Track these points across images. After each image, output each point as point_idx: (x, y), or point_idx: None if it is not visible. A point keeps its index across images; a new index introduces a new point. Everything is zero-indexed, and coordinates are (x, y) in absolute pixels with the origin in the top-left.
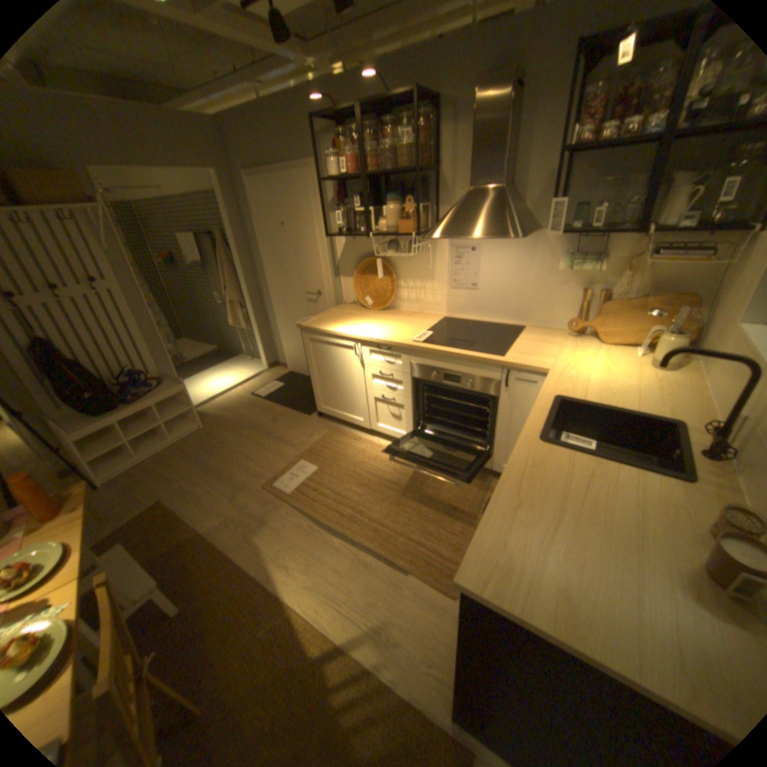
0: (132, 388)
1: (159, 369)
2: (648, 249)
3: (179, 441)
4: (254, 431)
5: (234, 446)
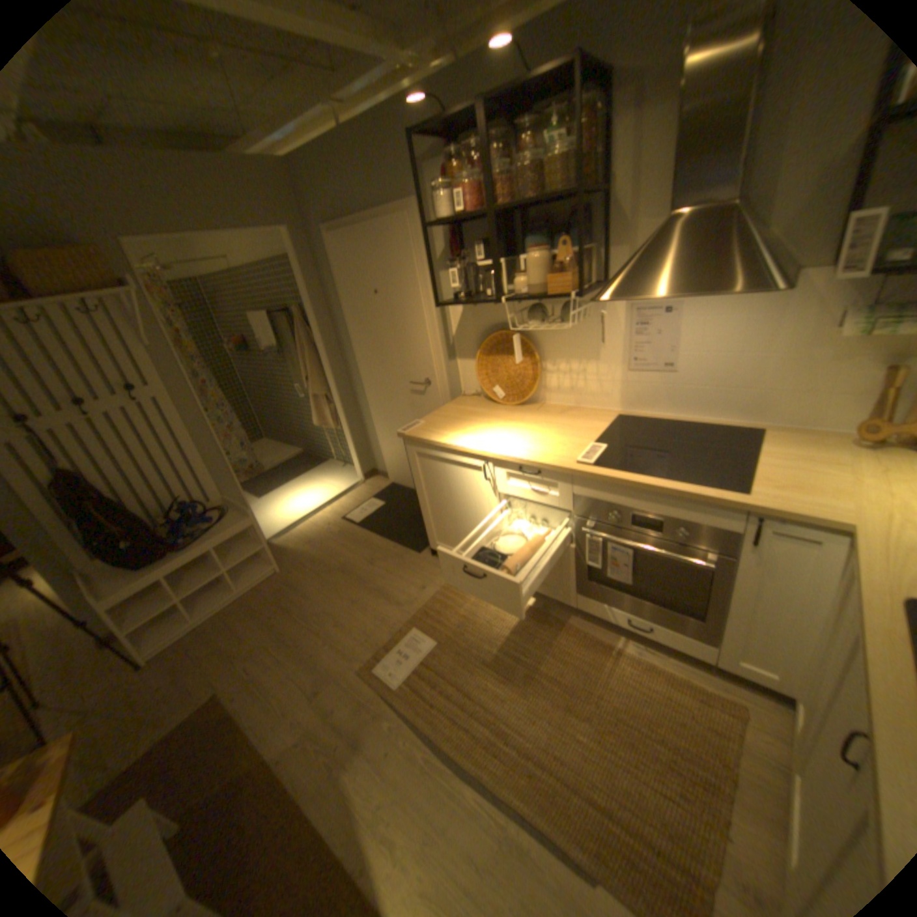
0: (188, 524)
1: (223, 494)
2: None
3: (249, 593)
4: (346, 577)
5: (319, 602)
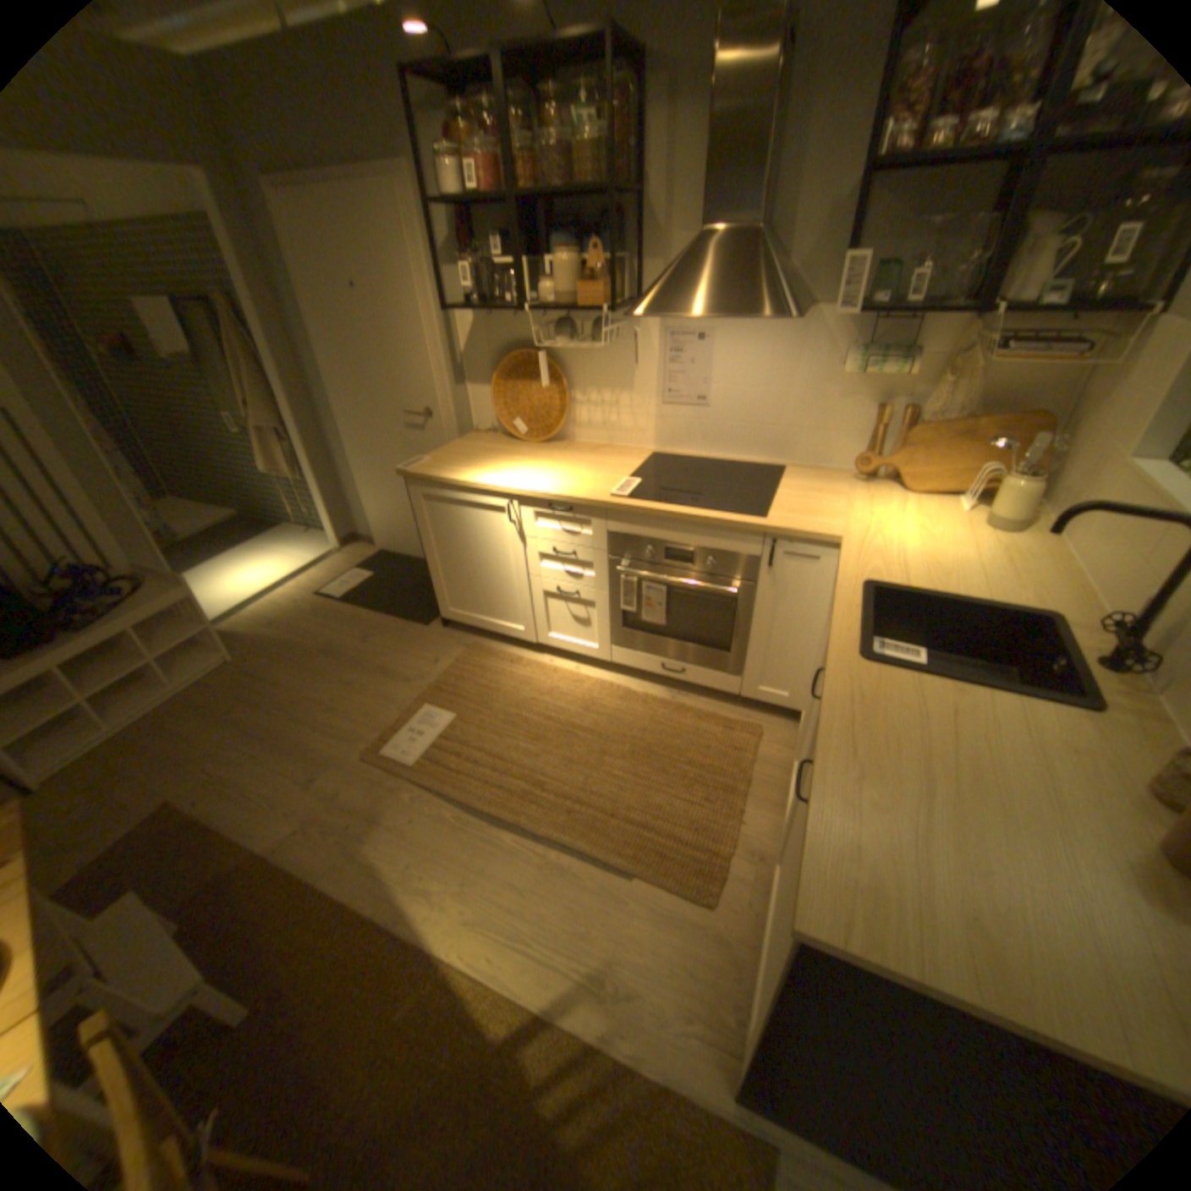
0: (81, 599)
1: (133, 559)
2: (983, 340)
3: (190, 689)
4: (332, 659)
5: (298, 689)
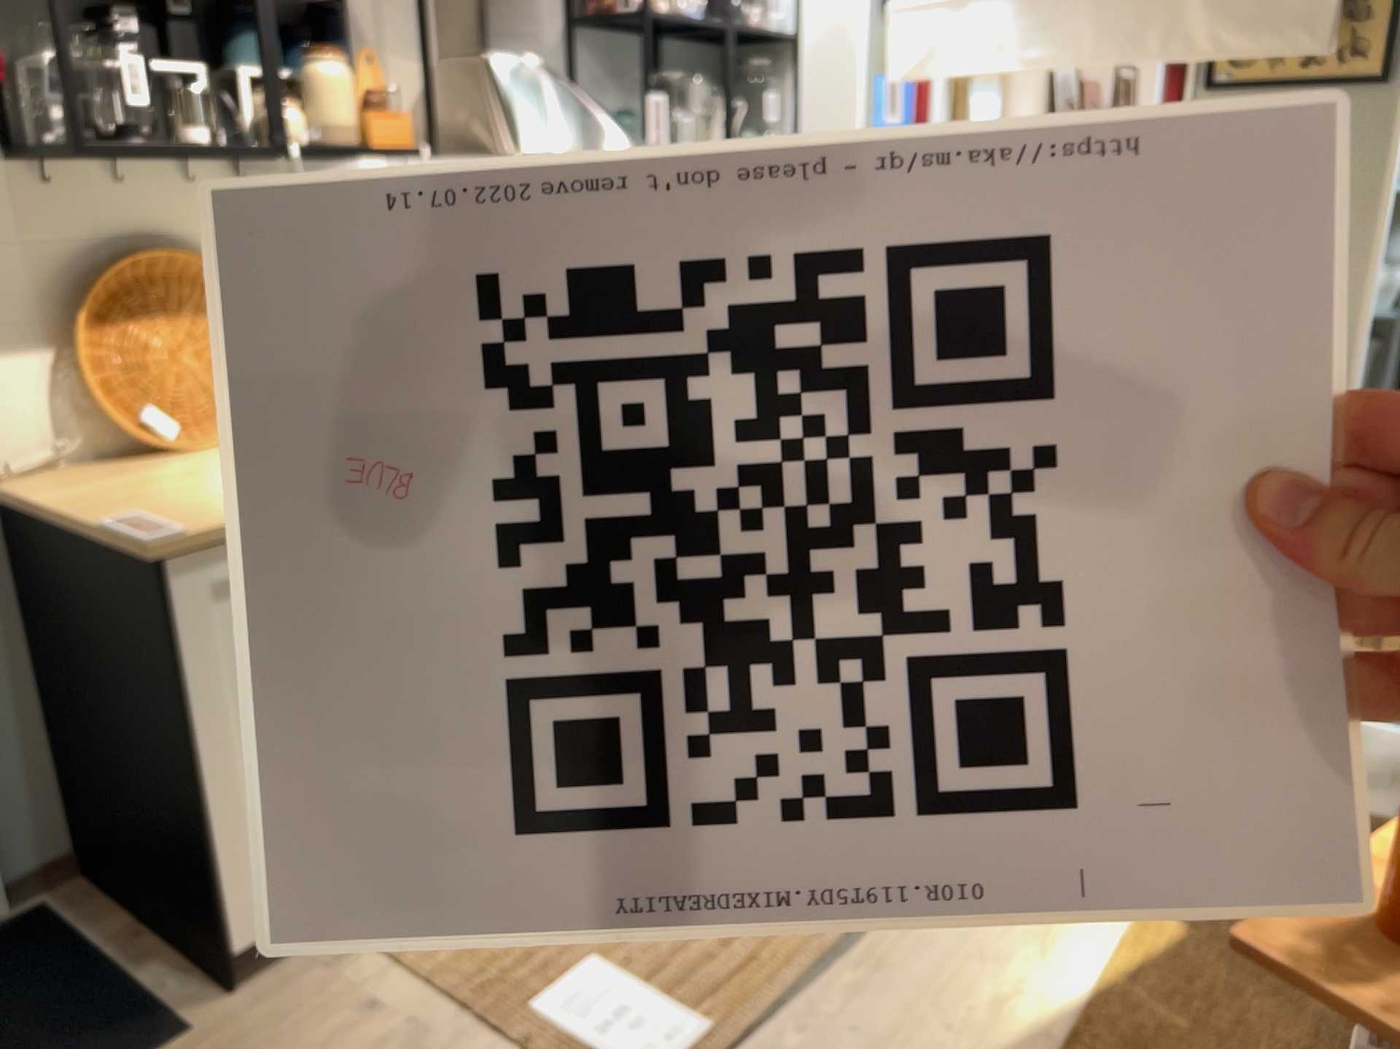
0: None
1: None
2: None
3: None
4: None
5: None
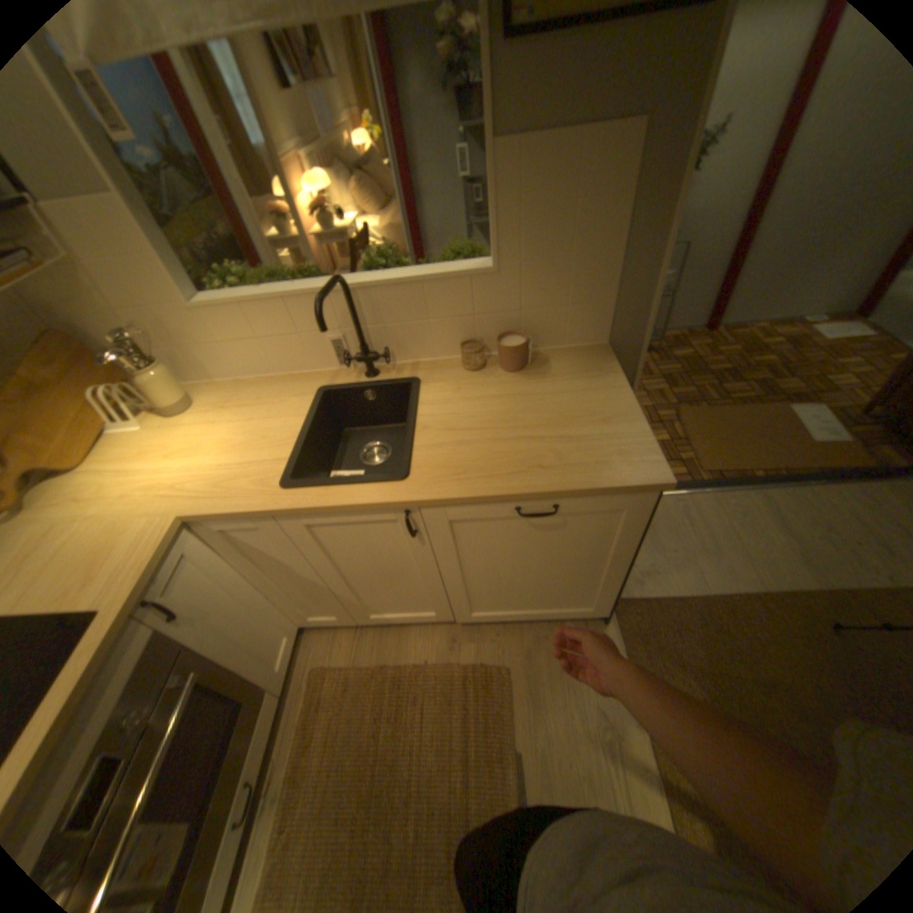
0: None
1: None
2: None
3: None
4: None
5: None
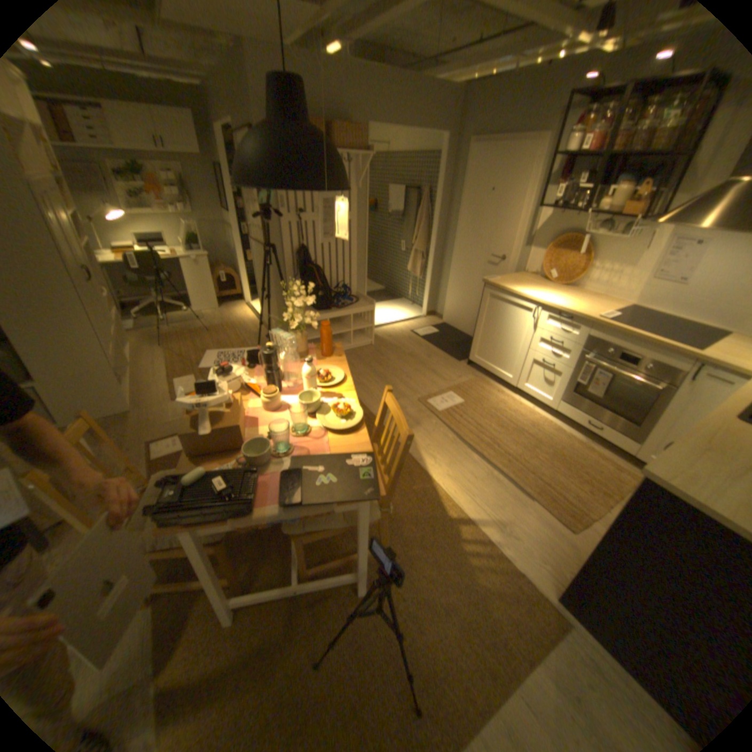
0: (338, 298)
1: (357, 290)
2: None
3: (356, 348)
4: (412, 358)
5: (396, 364)
